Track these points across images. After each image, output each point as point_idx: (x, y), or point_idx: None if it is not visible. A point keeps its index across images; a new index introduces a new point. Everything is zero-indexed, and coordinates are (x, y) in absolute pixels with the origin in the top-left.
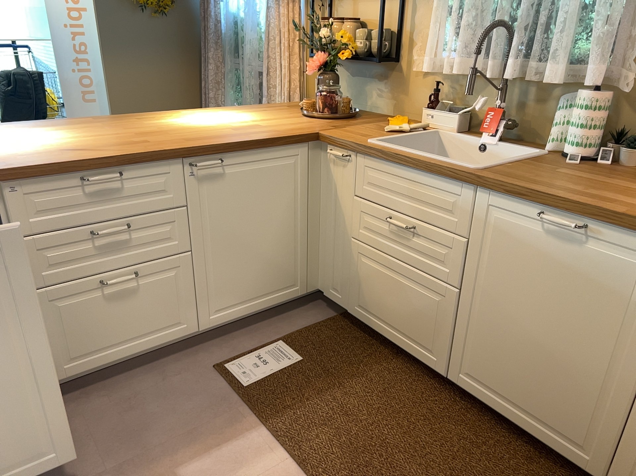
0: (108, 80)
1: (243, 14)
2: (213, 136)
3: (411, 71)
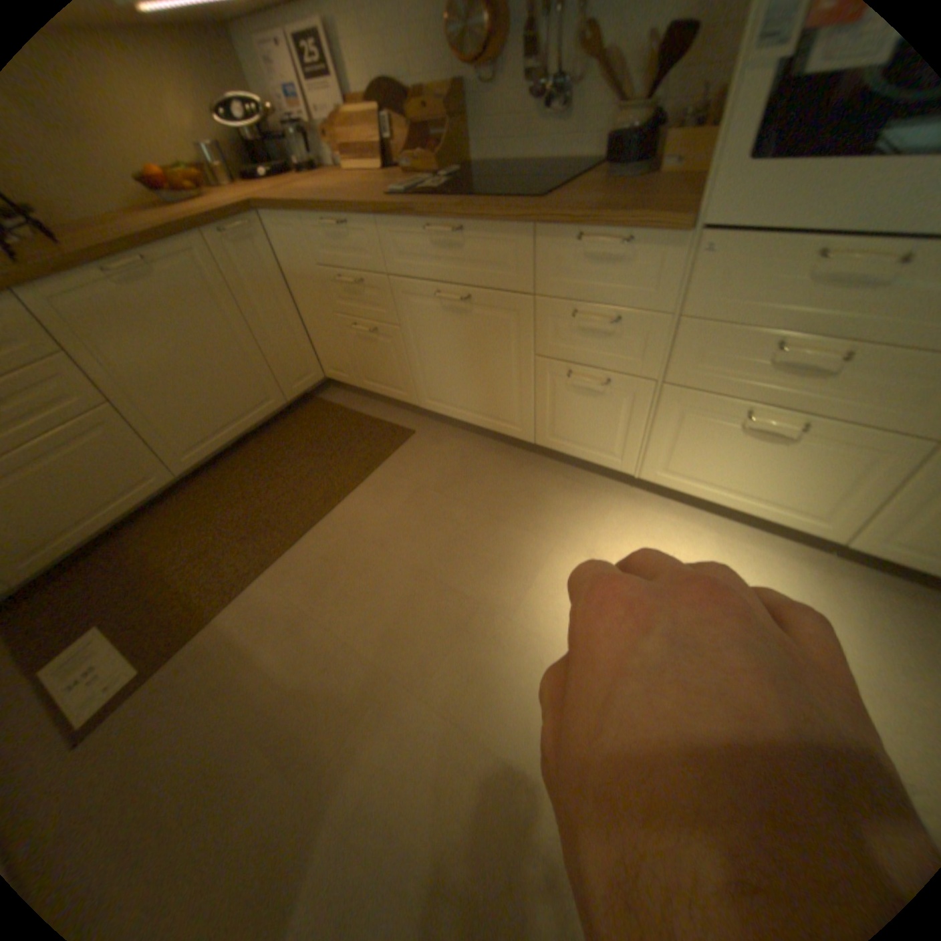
0: None
1: None
2: None
3: None
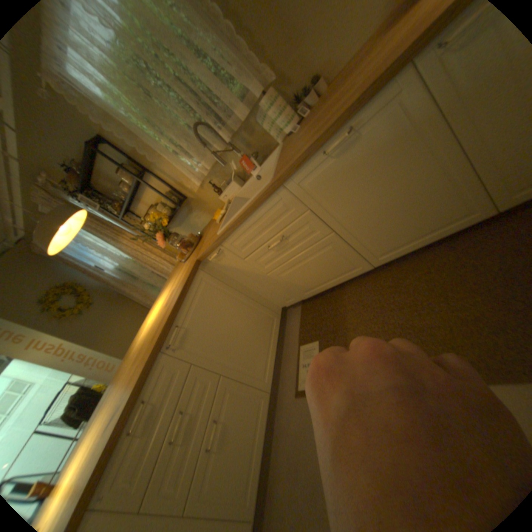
0: (107, 353)
1: (117, 263)
2: (161, 322)
3: (197, 193)
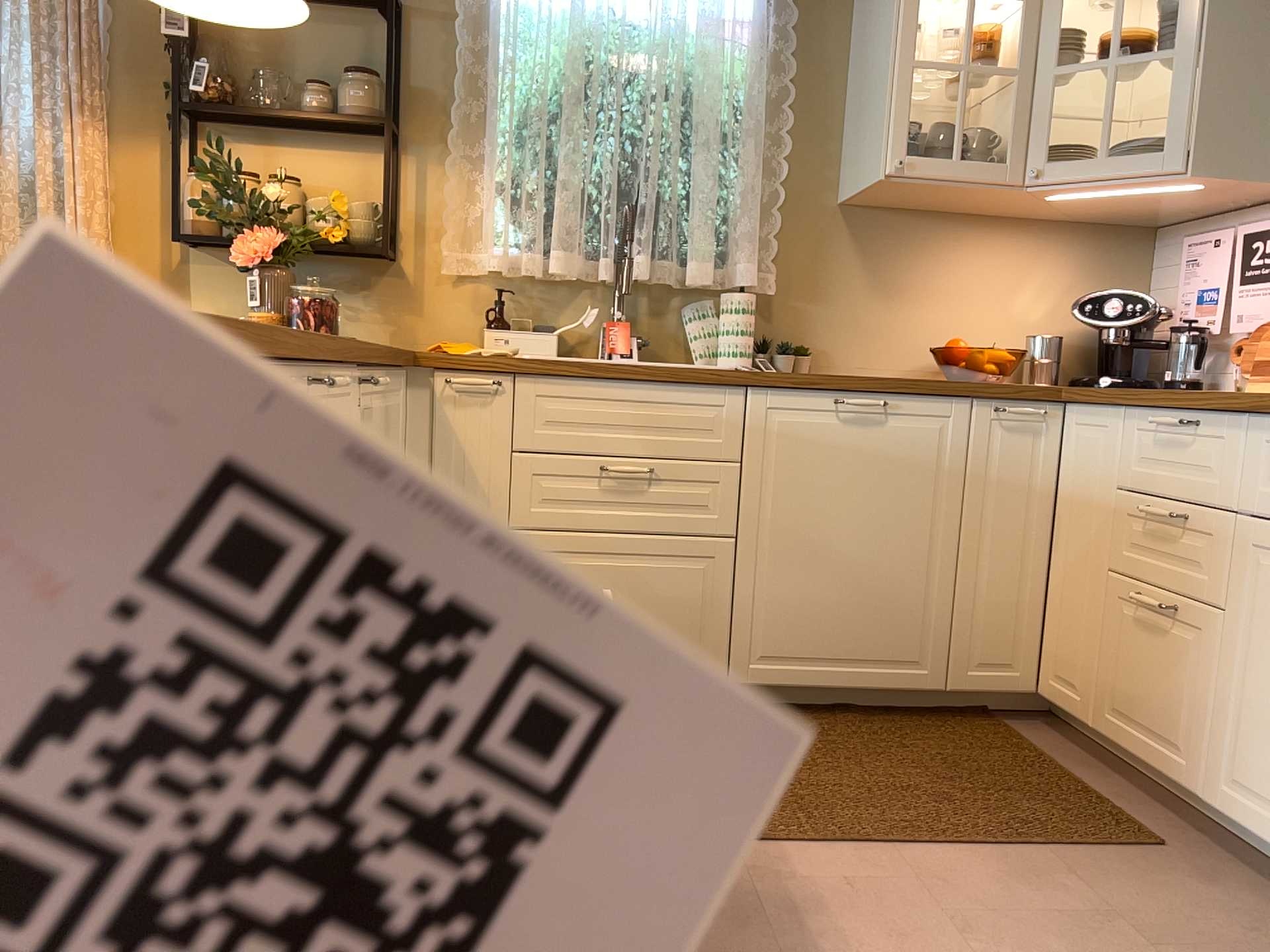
0: None
1: None
2: None
3: (430, 274)
